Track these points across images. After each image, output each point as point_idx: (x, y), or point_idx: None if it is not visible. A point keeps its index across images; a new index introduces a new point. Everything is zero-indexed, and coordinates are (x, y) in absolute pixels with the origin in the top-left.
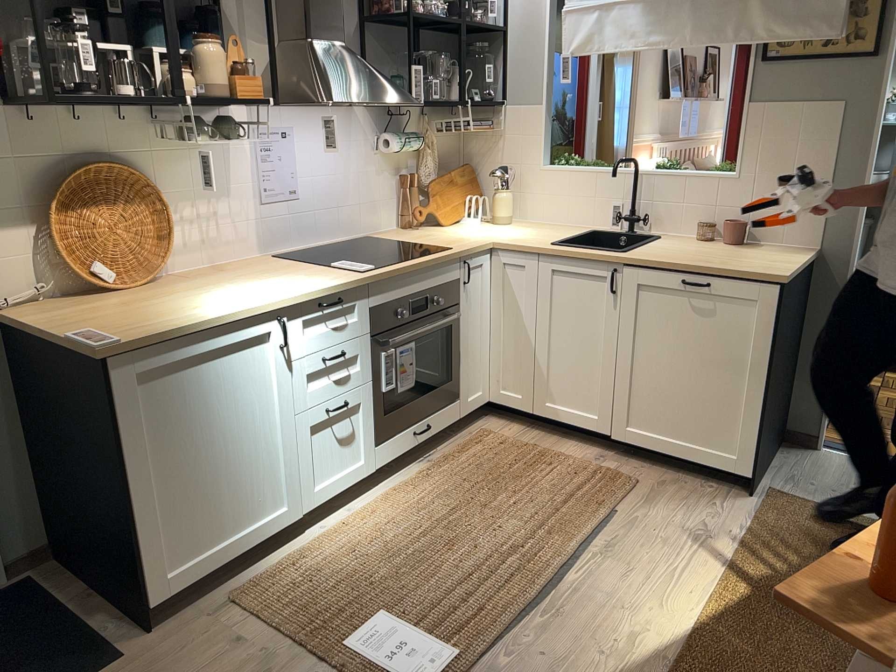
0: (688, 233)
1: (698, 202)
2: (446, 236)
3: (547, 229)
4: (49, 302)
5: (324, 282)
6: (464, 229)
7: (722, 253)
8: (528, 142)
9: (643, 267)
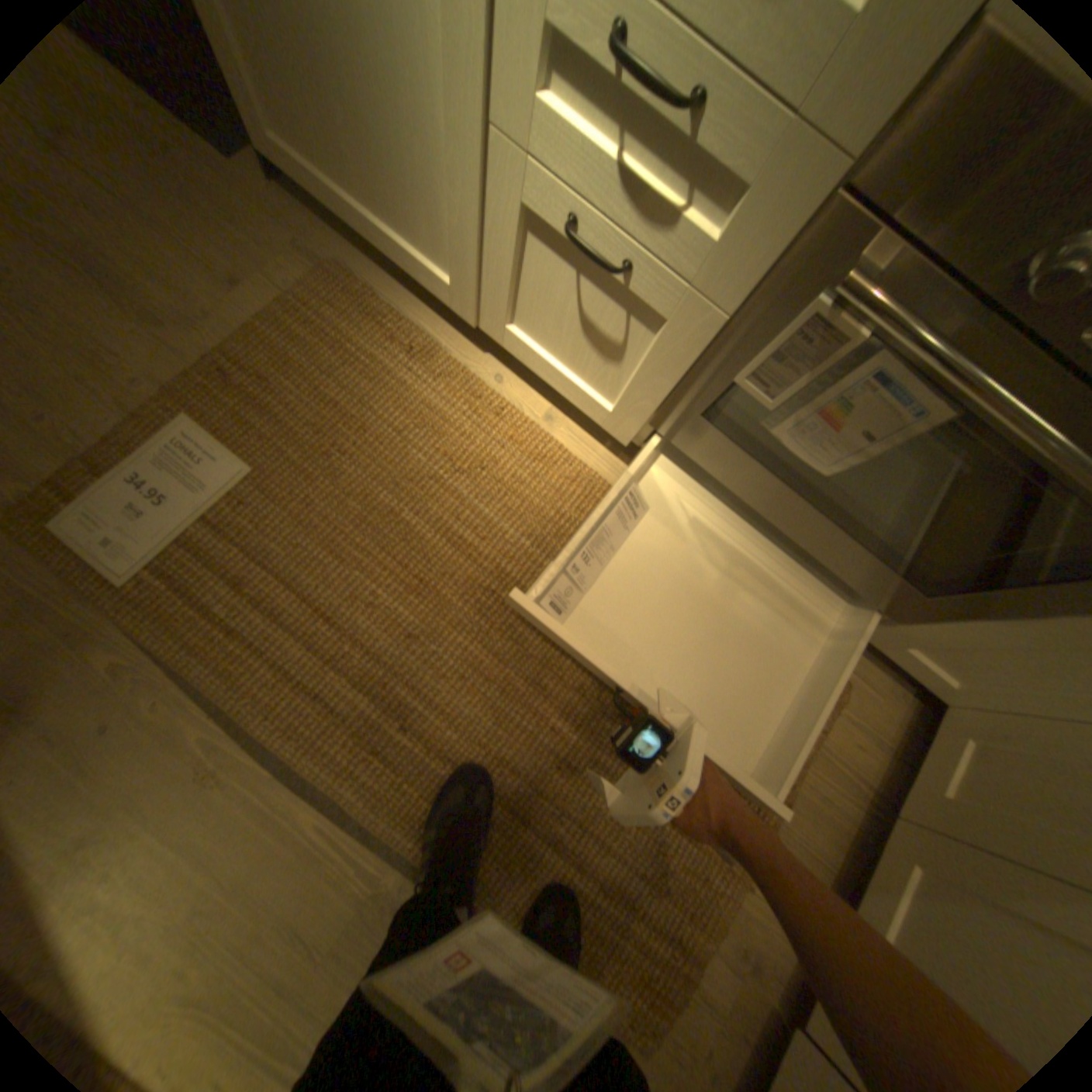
0: None
1: None
2: None
3: None
4: None
5: None
6: None
7: None
8: None
9: None
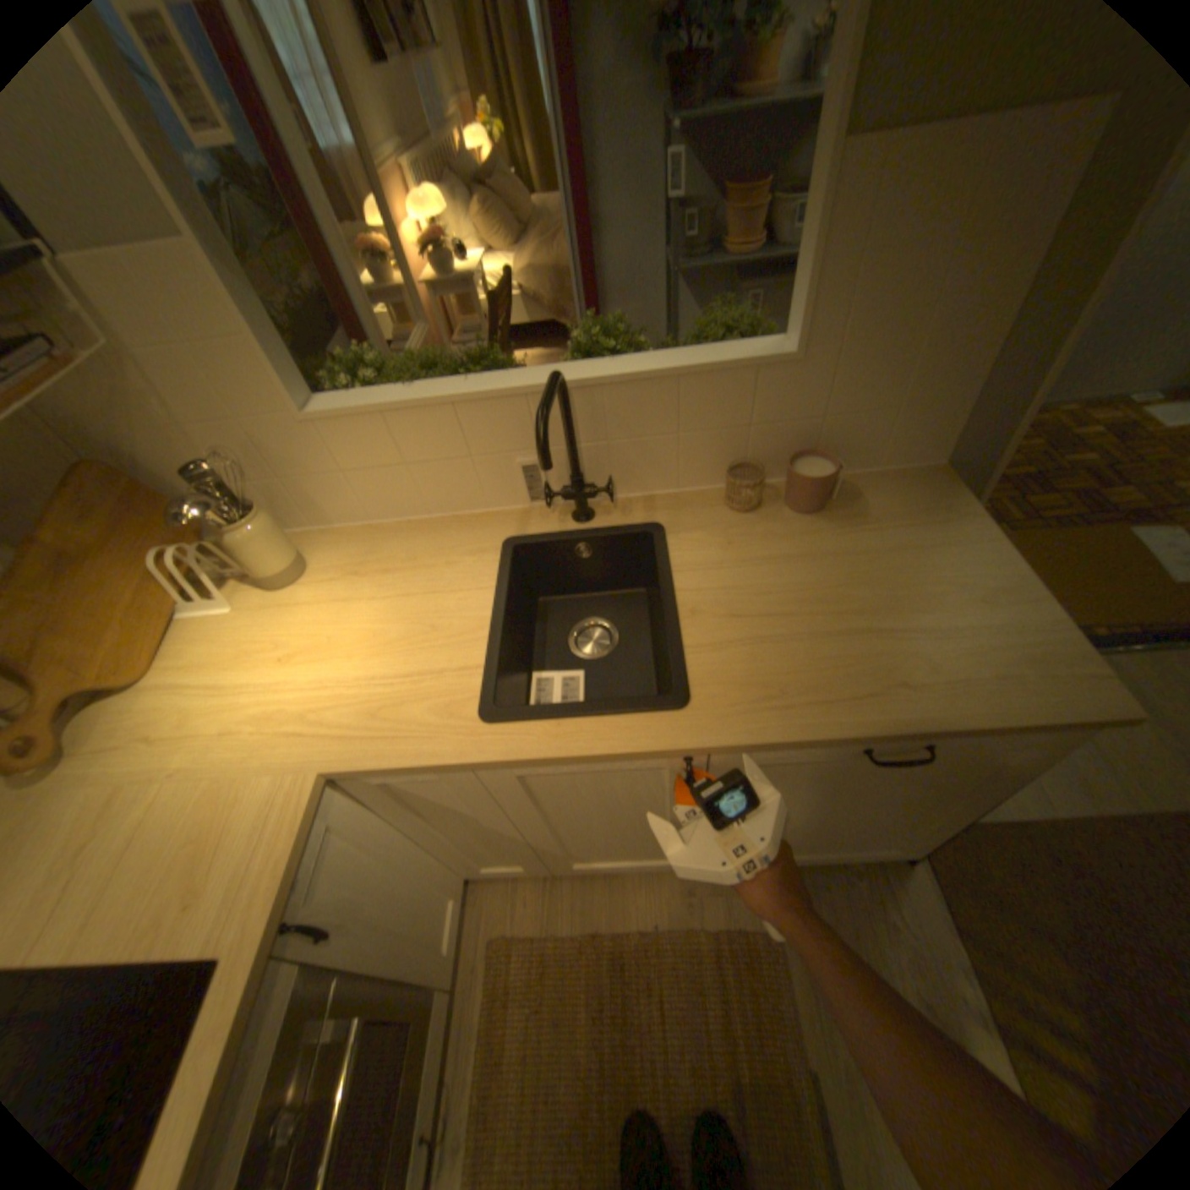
0: (691, 484)
1: (707, 424)
2: (161, 794)
3: (401, 571)
4: None
5: None
6: (196, 673)
7: (846, 583)
8: (212, 360)
9: (758, 747)
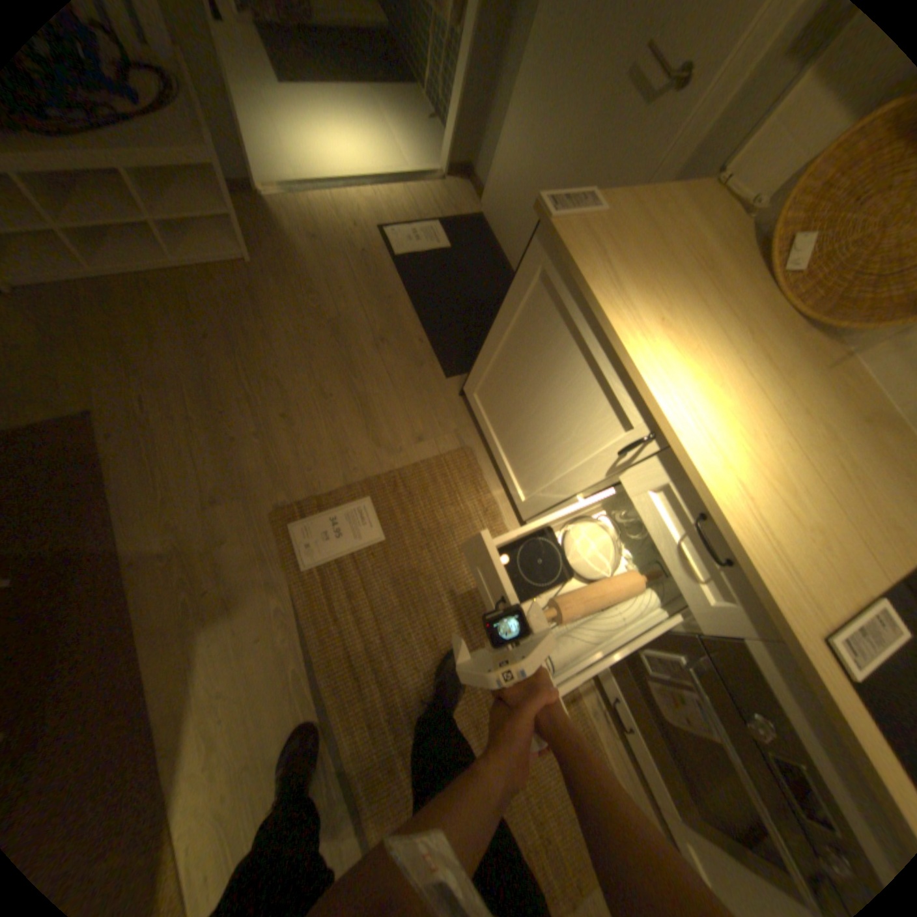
0: None
1: None
2: None
3: None
4: (739, 216)
5: (772, 541)
6: None
7: None
8: None
9: None
